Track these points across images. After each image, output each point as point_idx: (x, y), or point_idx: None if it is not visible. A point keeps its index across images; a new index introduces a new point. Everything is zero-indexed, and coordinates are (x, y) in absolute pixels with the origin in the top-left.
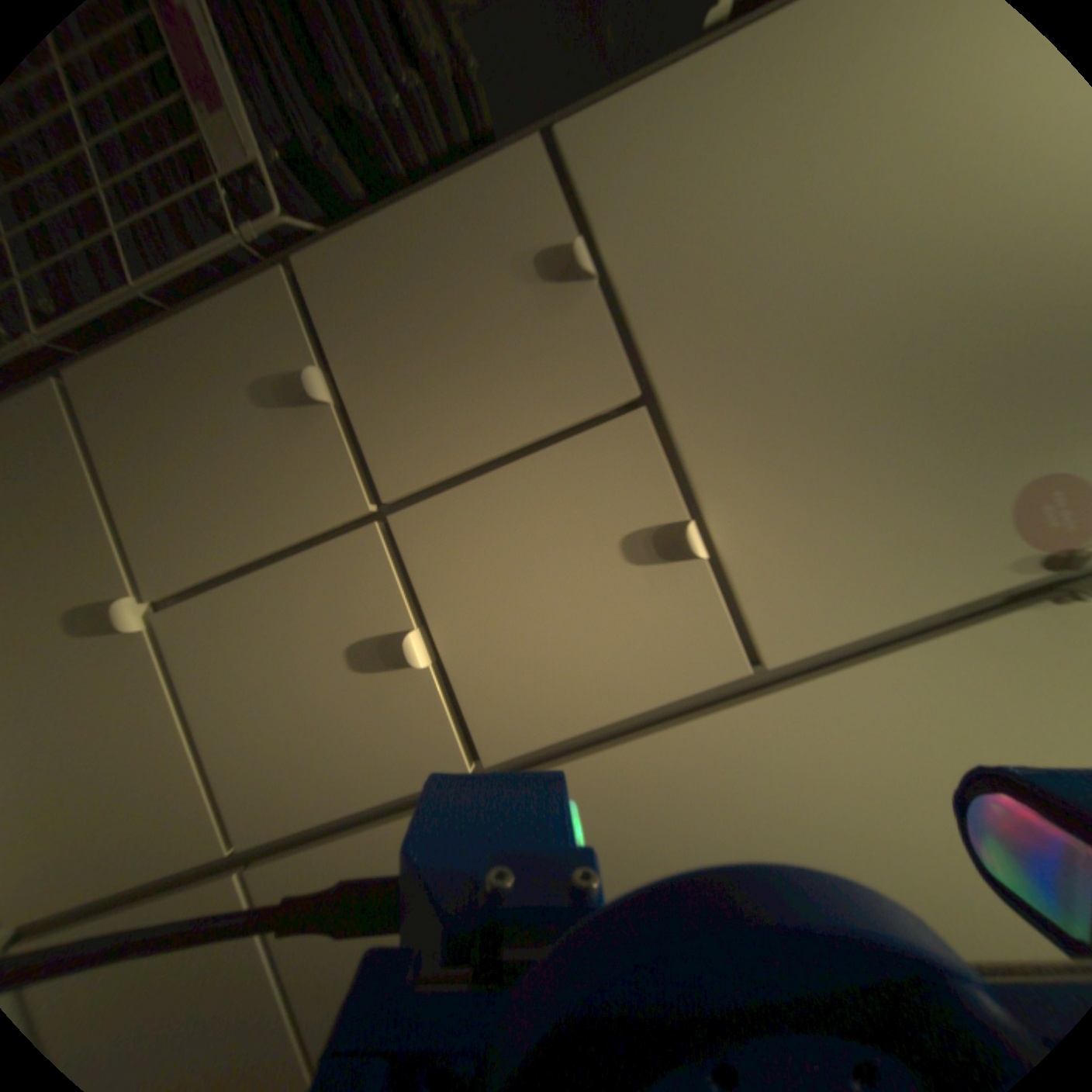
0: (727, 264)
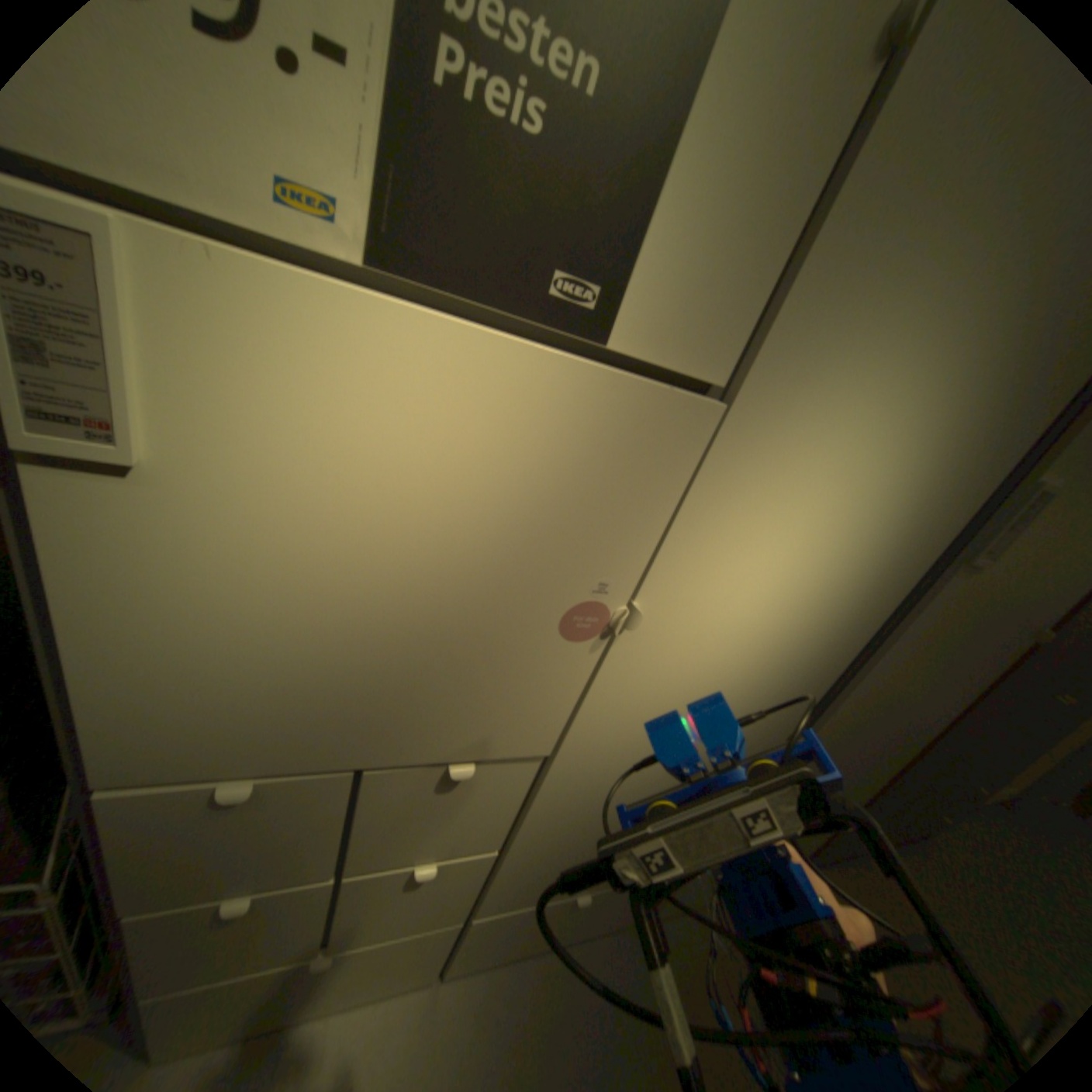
0: (284, 709)
